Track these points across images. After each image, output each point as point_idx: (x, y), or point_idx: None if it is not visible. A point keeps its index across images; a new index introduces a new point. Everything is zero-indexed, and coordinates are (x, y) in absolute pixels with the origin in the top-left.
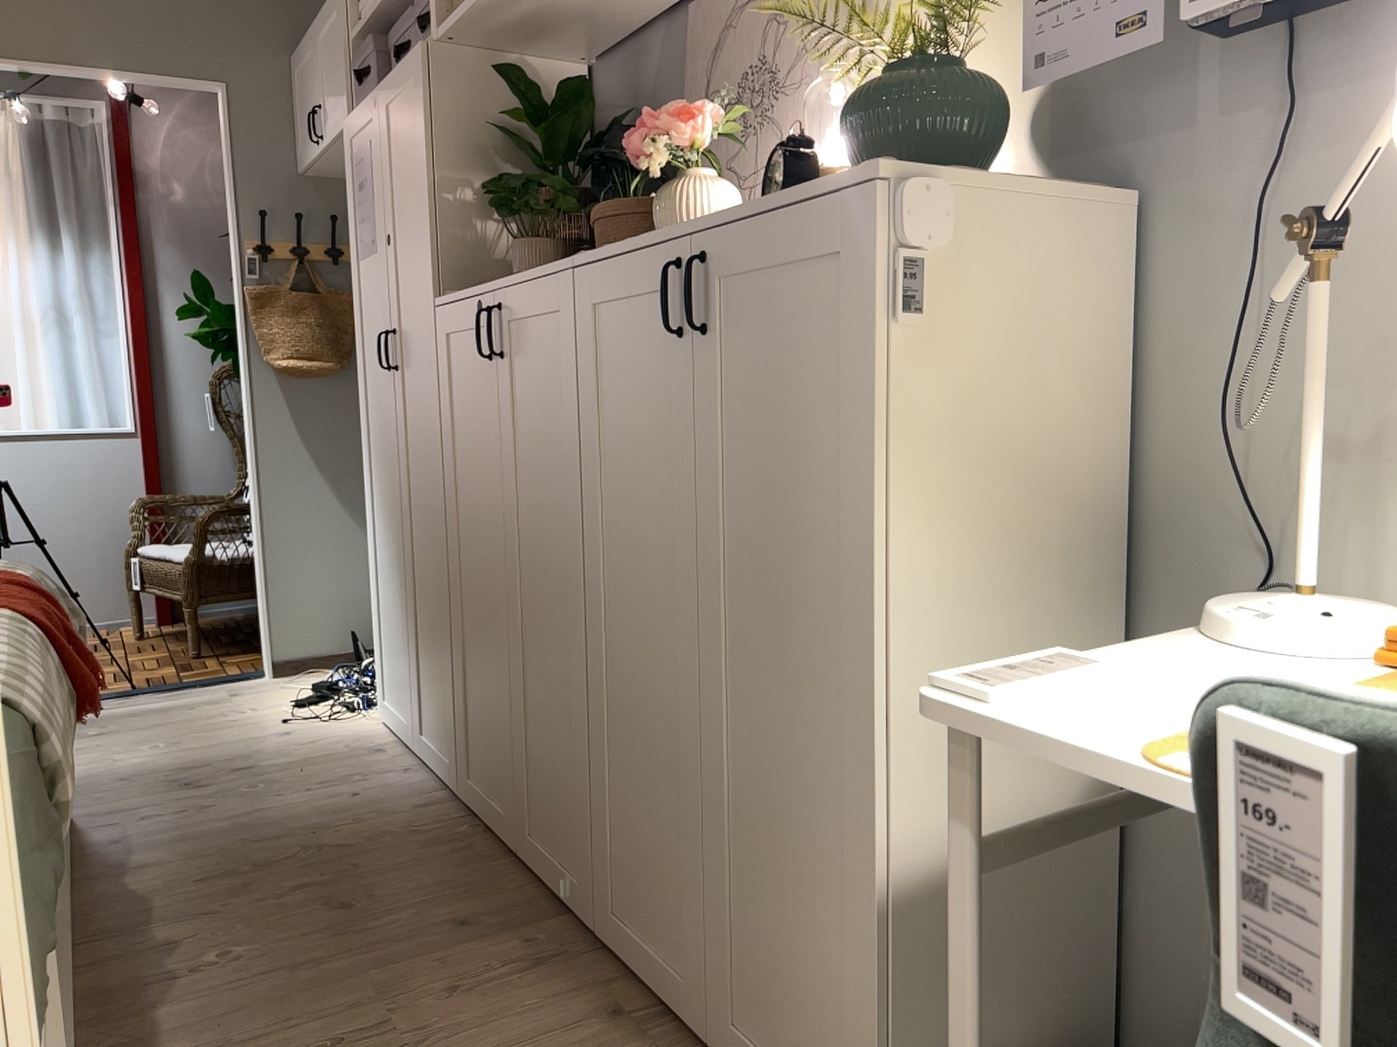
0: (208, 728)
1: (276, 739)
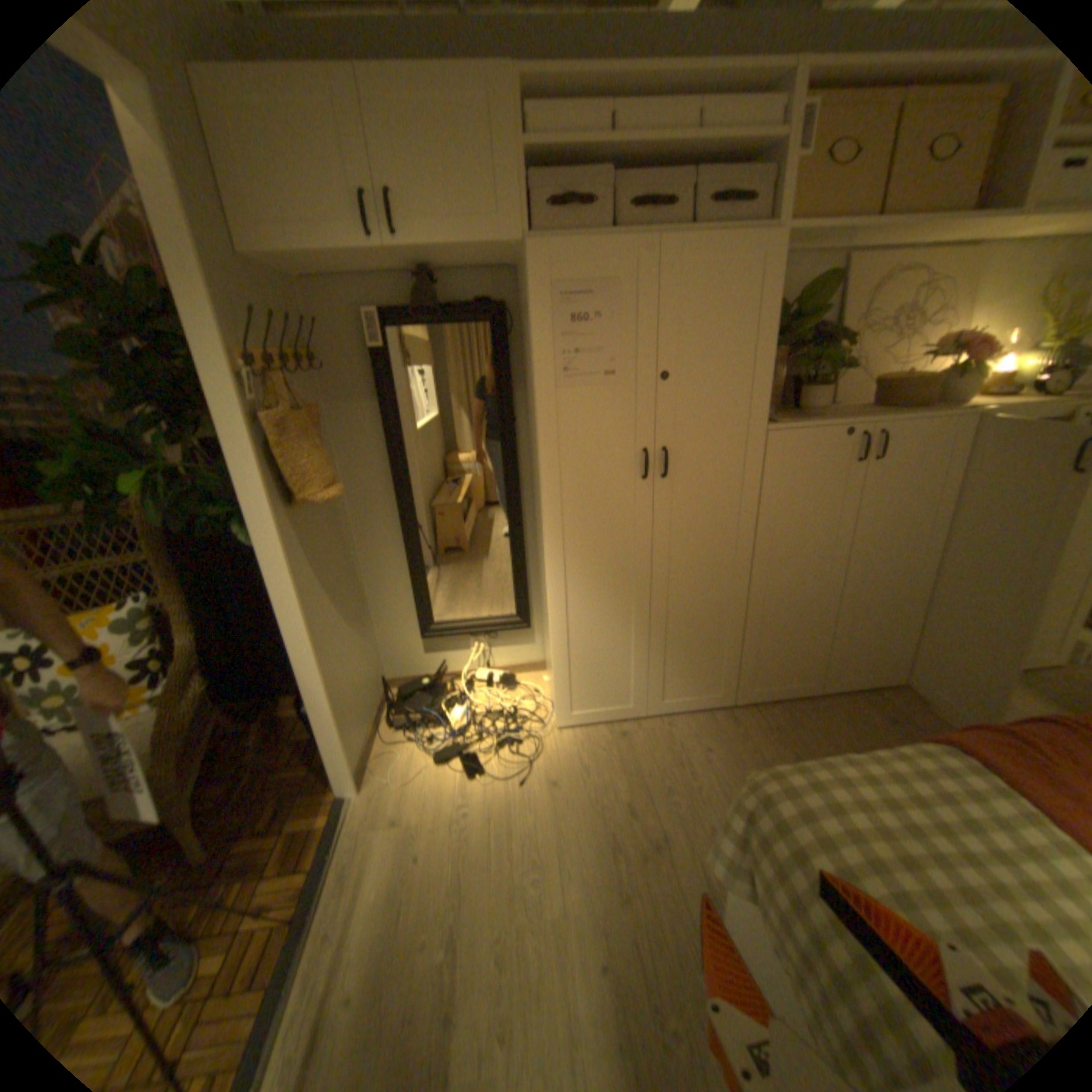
0: (498, 842)
1: (566, 791)
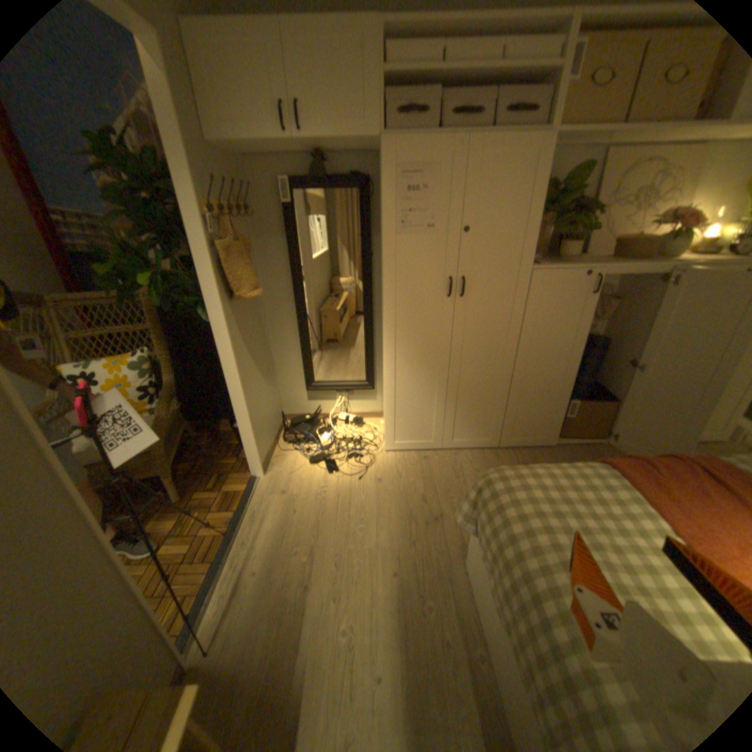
0: (343, 506)
1: (386, 484)
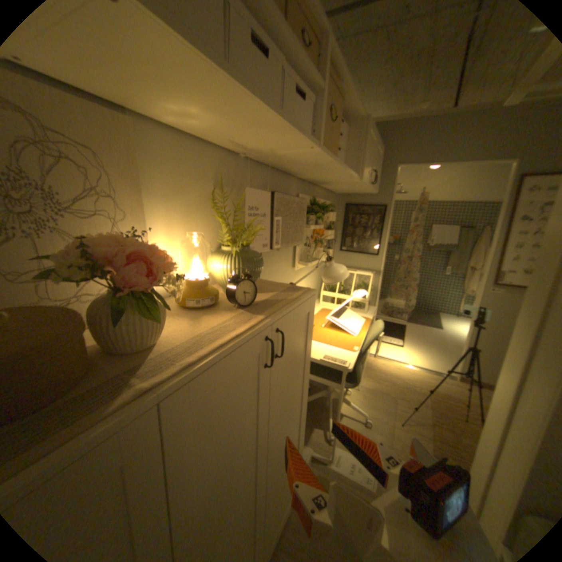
0: None
1: None
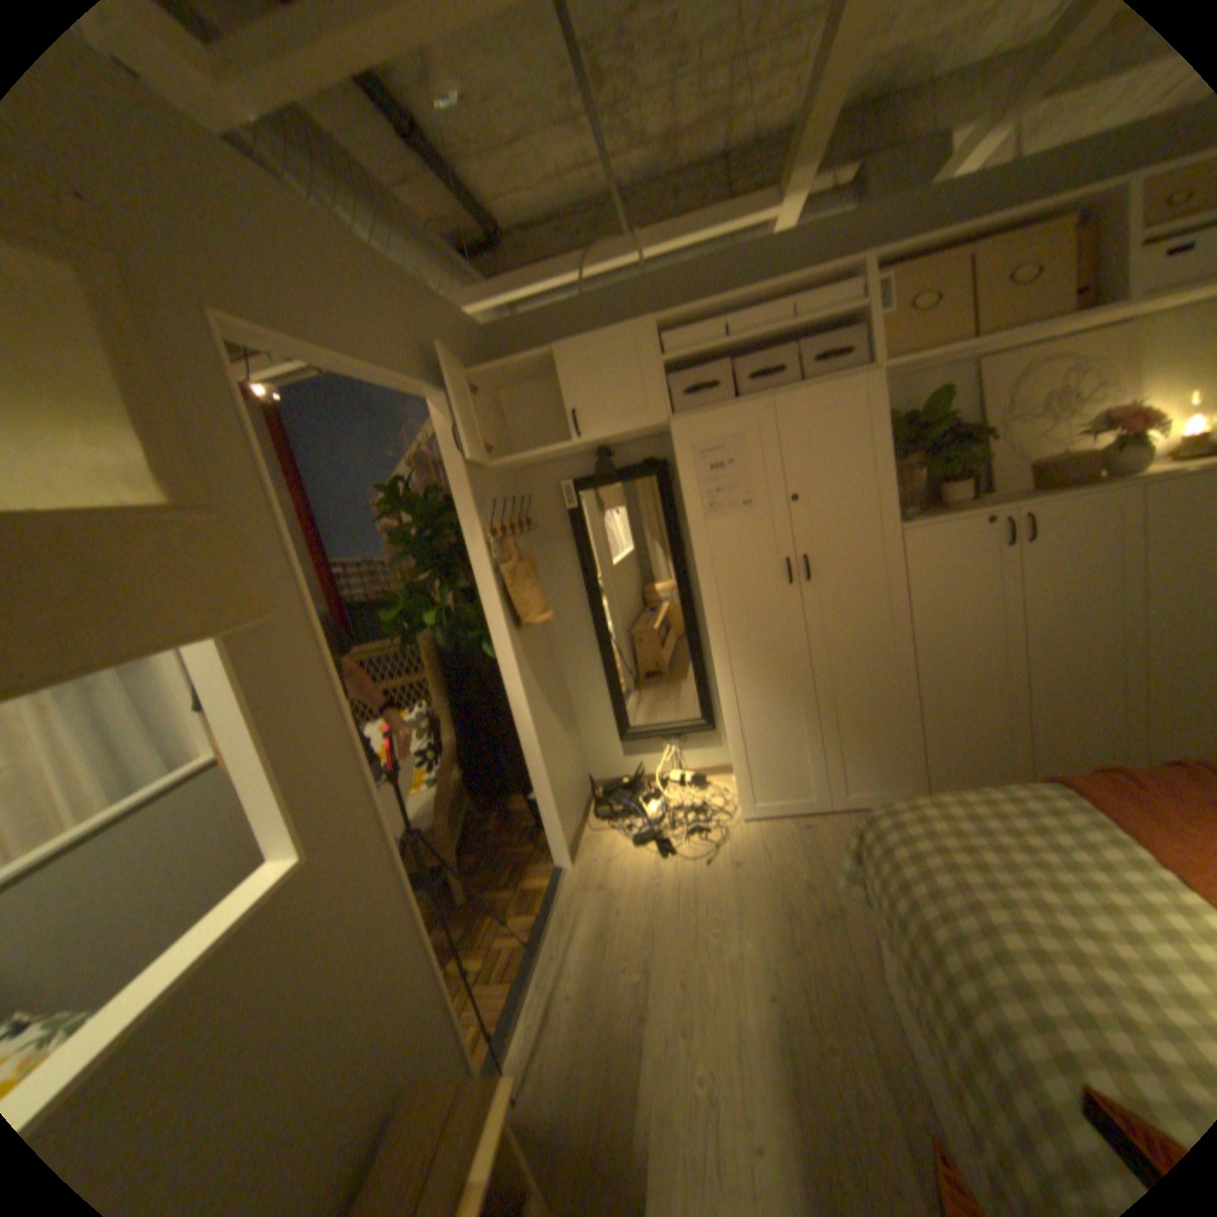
0: (685, 905)
1: (747, 870)
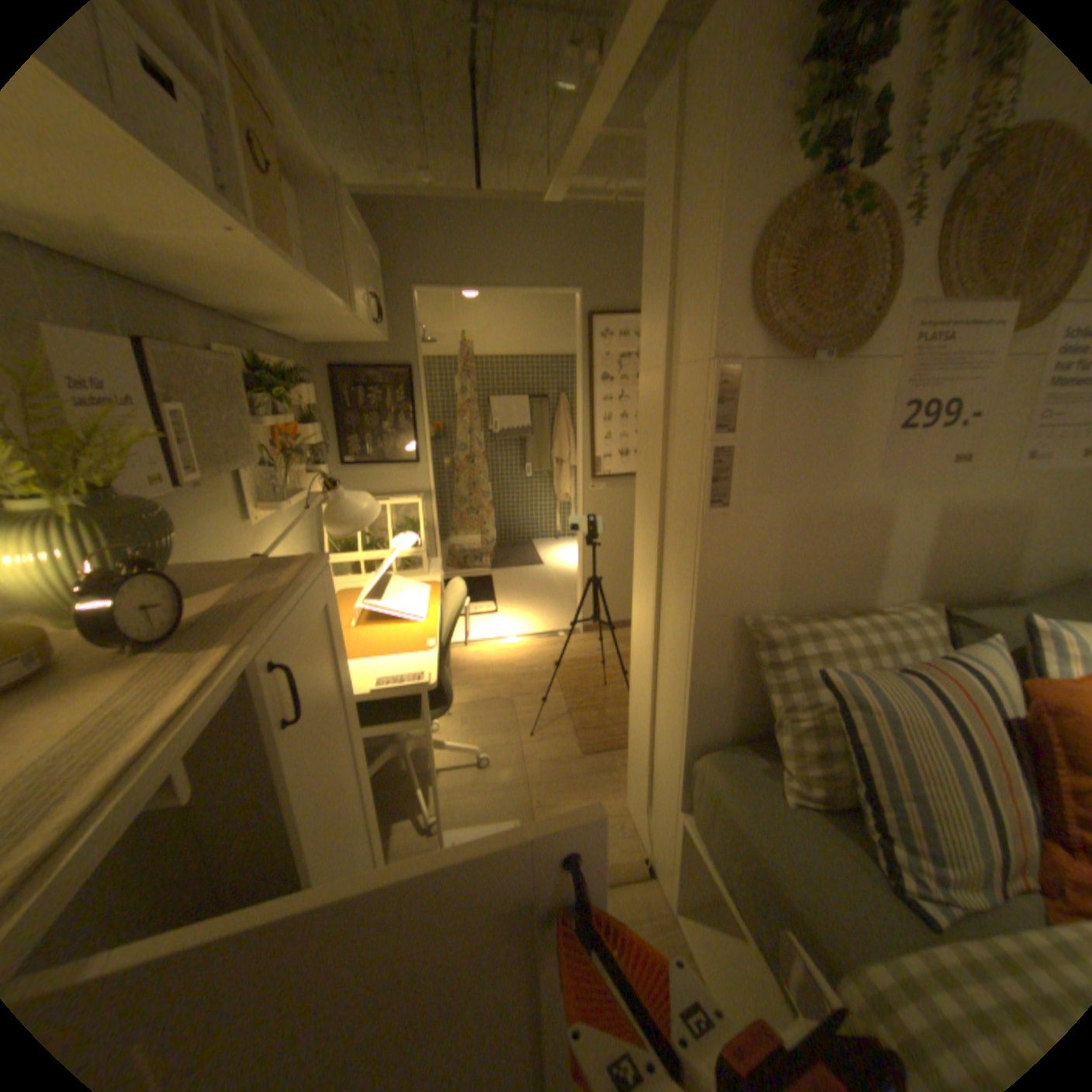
0: None
1: None
